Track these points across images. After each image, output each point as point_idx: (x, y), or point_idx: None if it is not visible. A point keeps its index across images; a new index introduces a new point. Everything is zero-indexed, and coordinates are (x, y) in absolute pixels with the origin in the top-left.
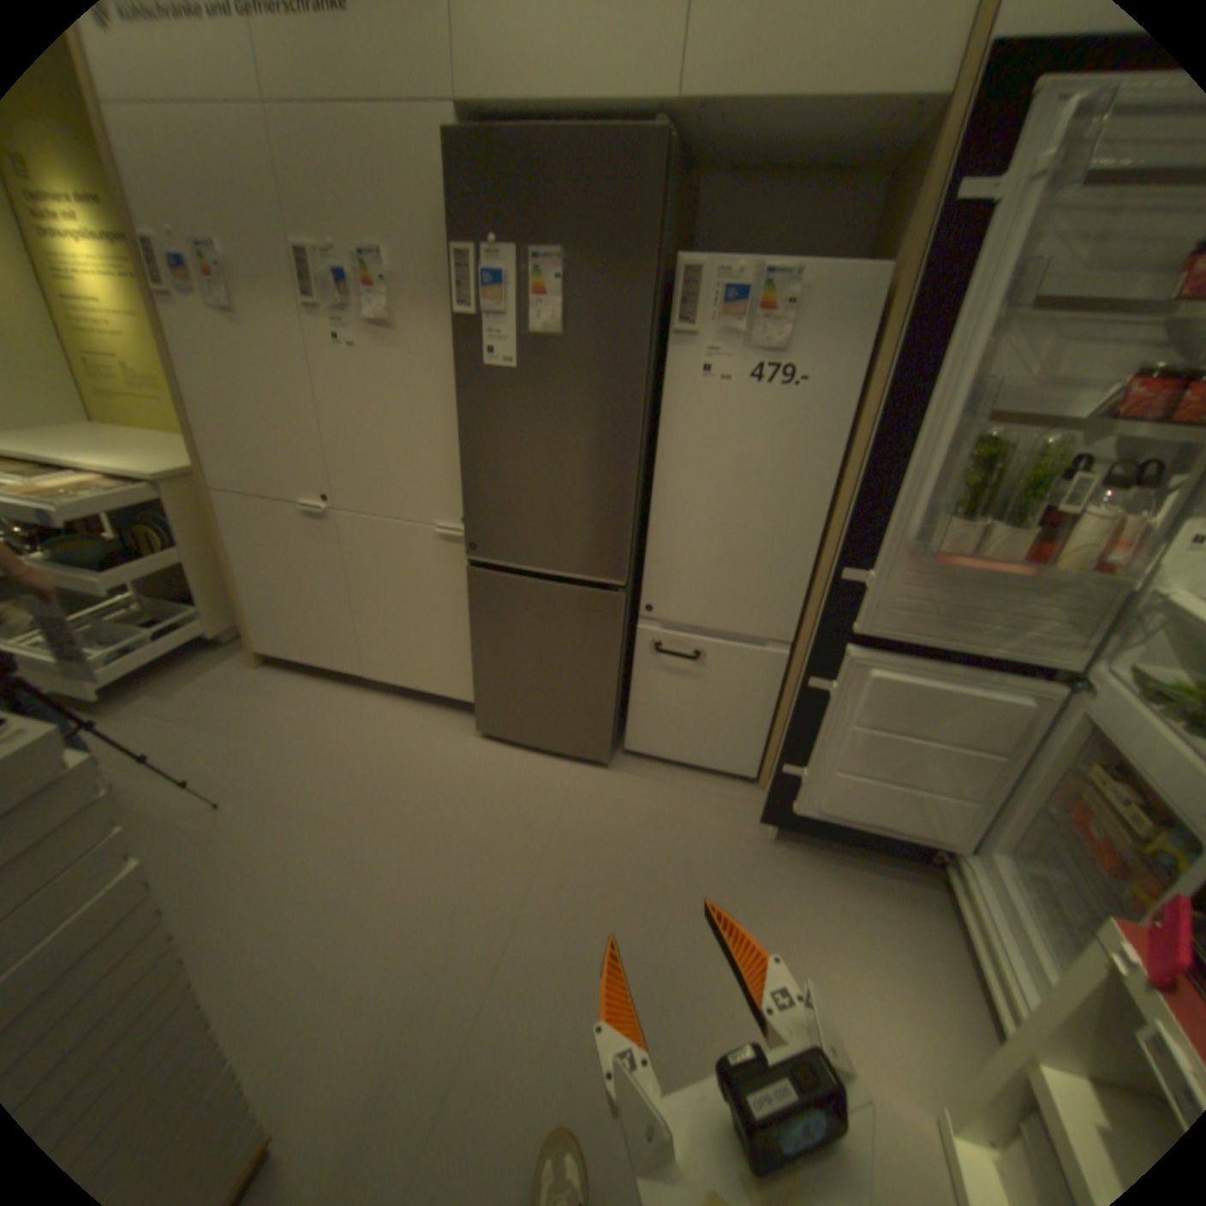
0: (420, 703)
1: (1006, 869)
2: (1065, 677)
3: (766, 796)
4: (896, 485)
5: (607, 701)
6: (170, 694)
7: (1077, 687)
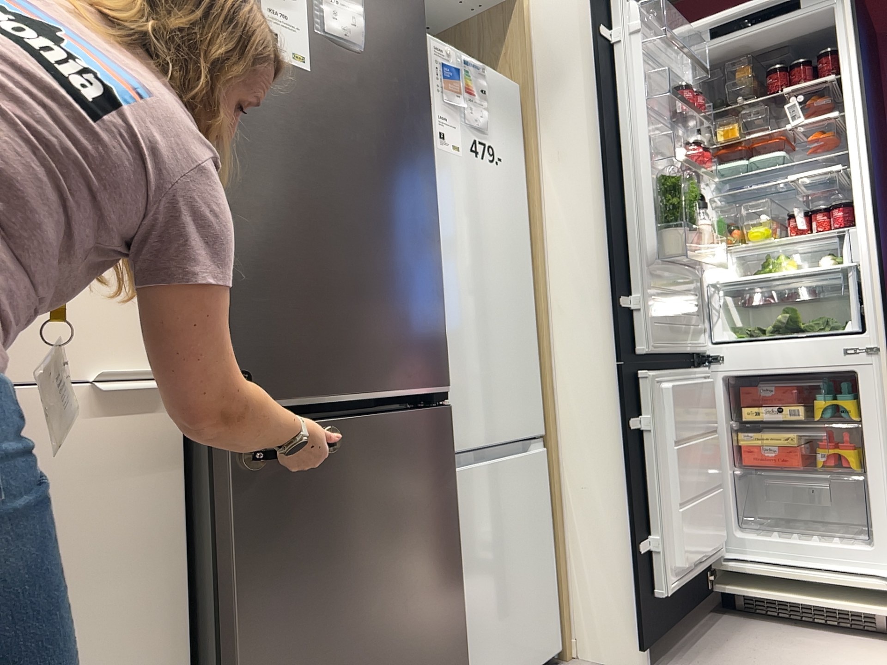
0: None
1: (749, 536)
2: (696, 365)
3: (585, 658)
4: (624, 221)
5: (454, 617)
6: None
7: (707, 365)
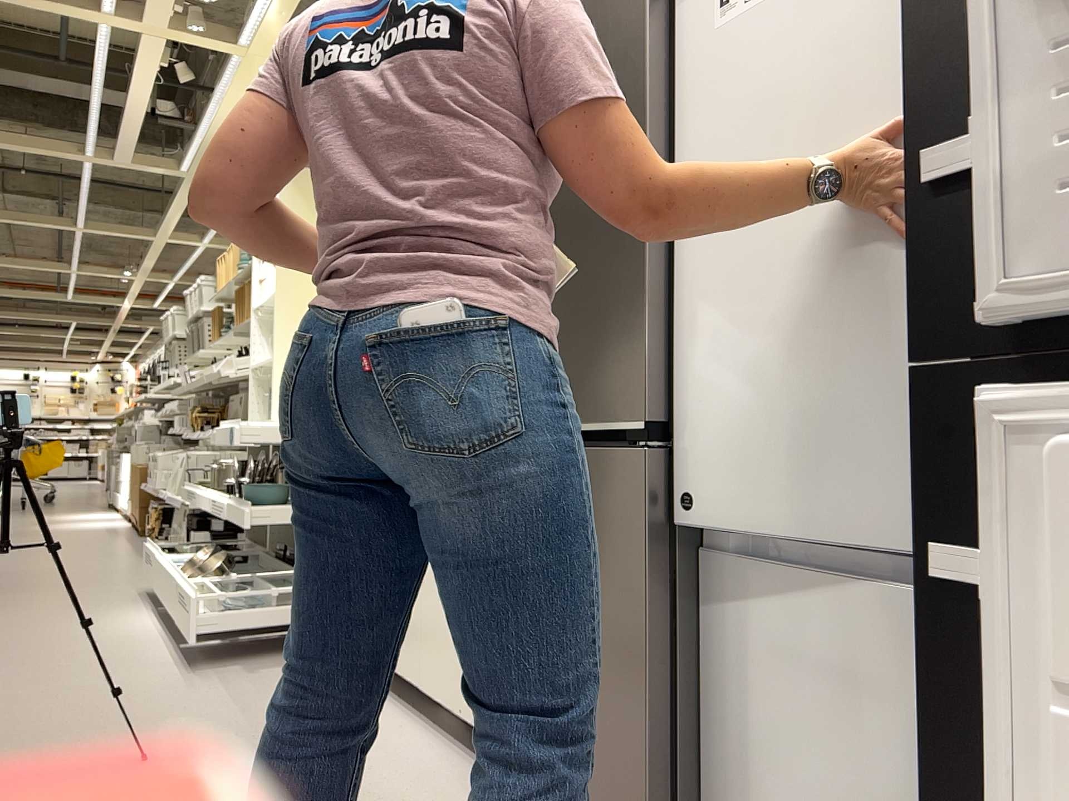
0: (462, 753)
1: None
2: None
3: None
4: None
5: (640, 742)
6: (254, 669)
7: None
